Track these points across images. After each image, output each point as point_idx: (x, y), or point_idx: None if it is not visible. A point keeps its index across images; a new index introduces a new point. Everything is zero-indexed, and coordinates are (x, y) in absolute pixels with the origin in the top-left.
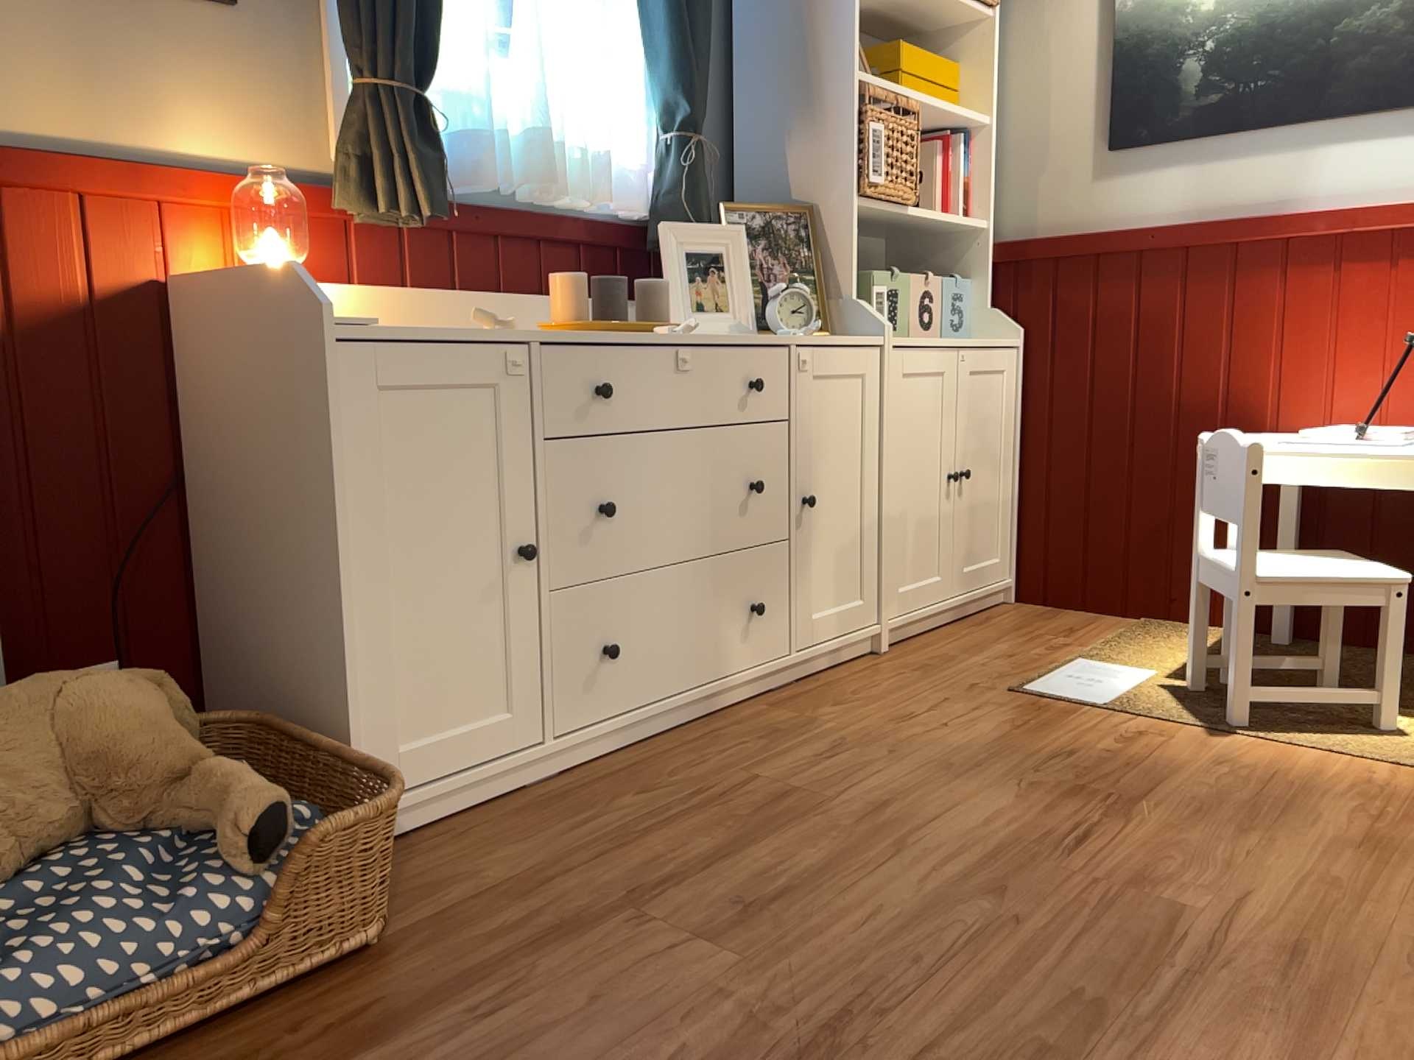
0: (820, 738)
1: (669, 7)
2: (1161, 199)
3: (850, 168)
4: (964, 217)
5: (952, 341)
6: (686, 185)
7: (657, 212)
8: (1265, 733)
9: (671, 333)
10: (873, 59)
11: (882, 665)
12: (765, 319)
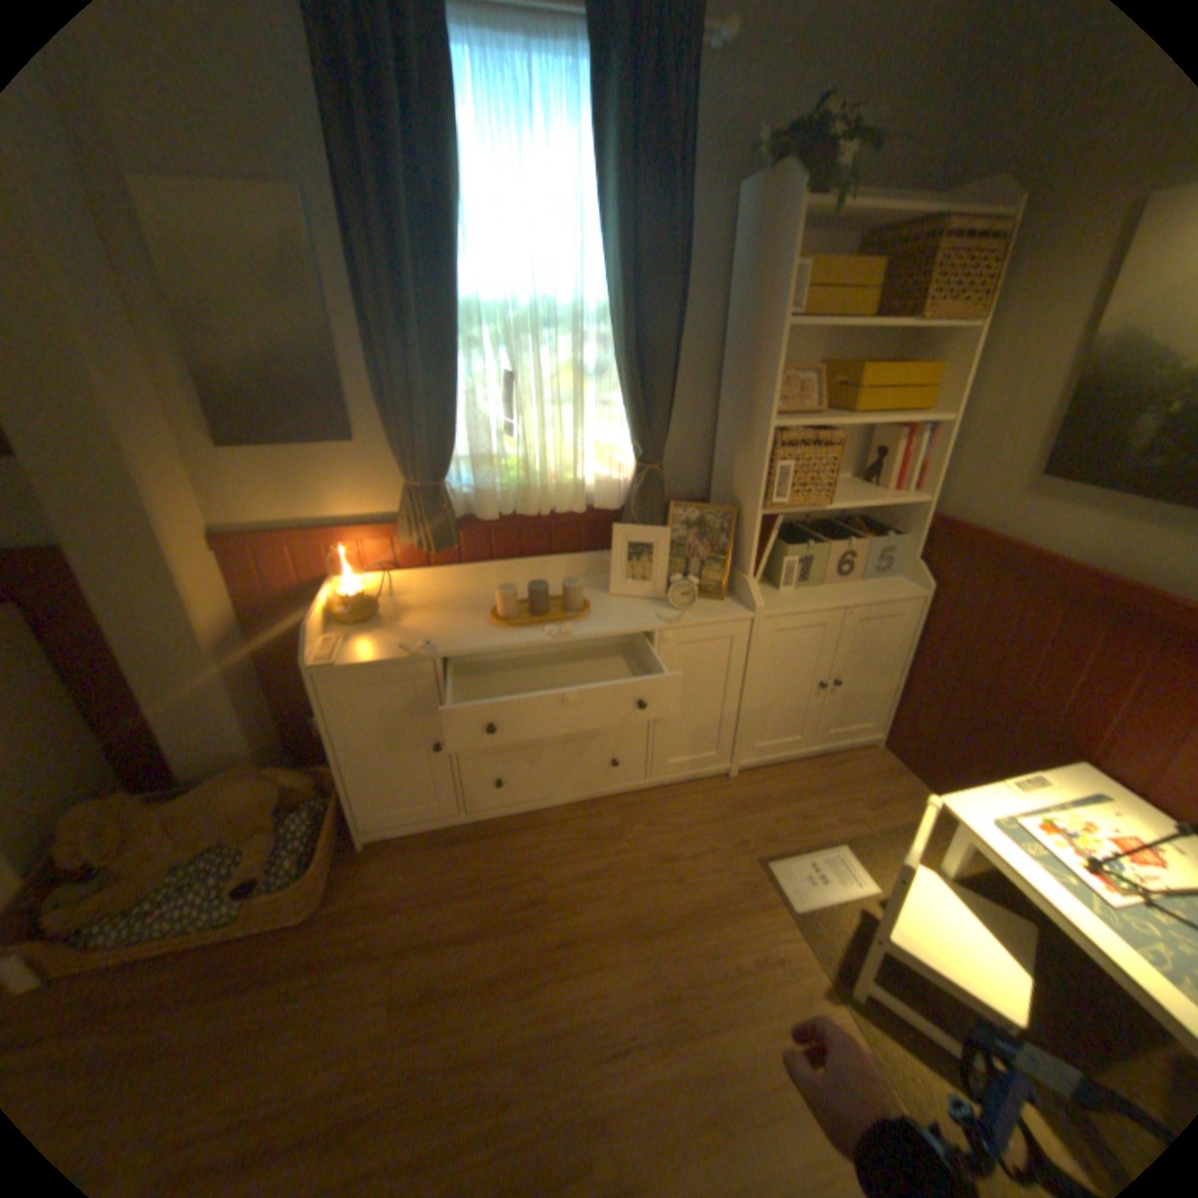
0: (606, 855)
1: (627, 385)
2: (1079, 533)
3: (759, 491)
4: (915, 488)
5: (845, 600)
6: (637, 497)
7: (626, 505)
8: (868, 1022)
9: (550, 635)
10: (846, 369)
11: (717, 790)
12: (669, 591)
